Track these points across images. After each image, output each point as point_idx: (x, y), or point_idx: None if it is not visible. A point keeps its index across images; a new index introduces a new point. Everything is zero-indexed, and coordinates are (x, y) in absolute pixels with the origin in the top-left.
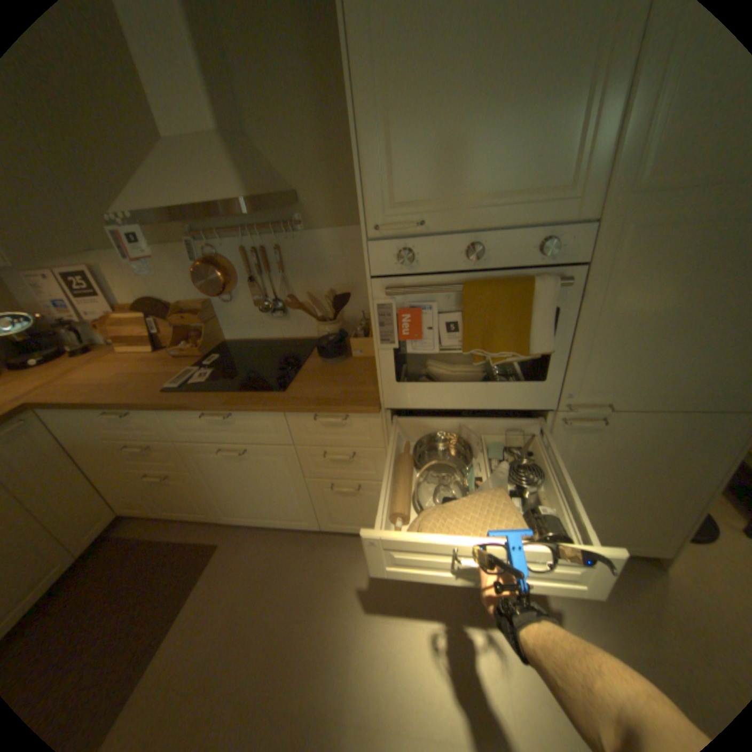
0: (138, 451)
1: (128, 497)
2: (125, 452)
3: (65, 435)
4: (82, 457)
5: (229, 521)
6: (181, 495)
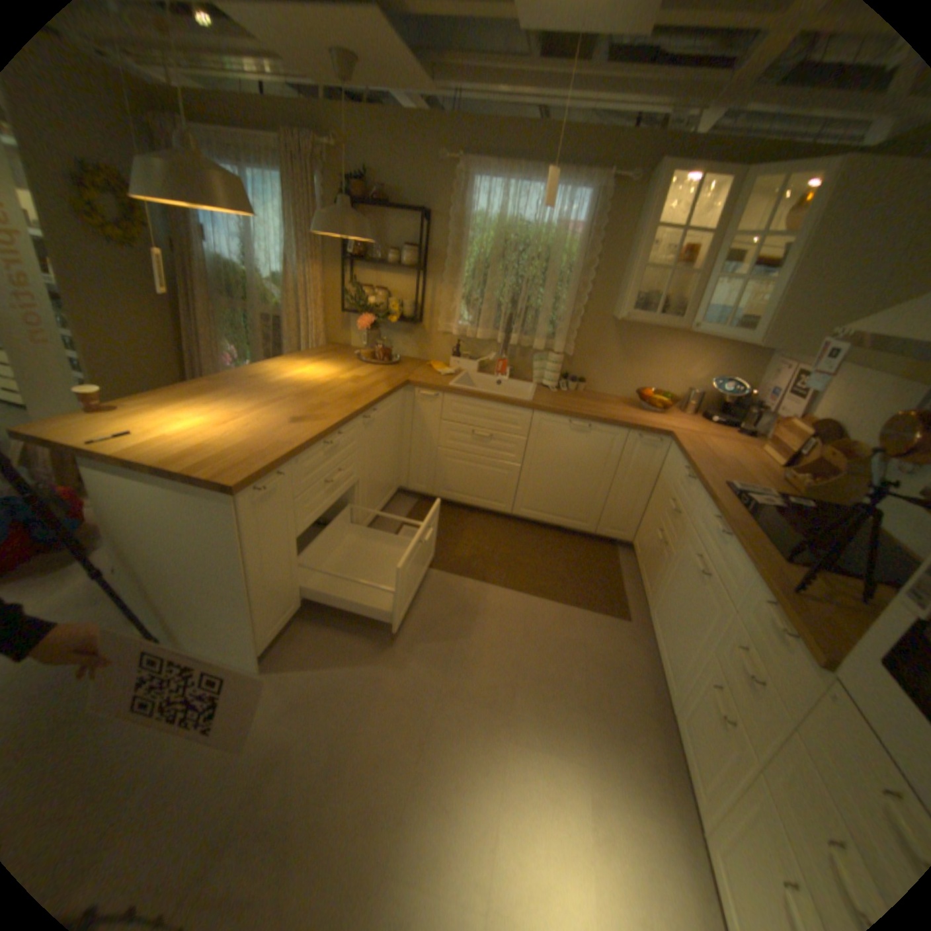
0: (674, 509)
1: (645, 537)
2: (672, 505)
3: (666, 468)
4: (658, 489)
5: (654, 621)
6: (659, 567)
